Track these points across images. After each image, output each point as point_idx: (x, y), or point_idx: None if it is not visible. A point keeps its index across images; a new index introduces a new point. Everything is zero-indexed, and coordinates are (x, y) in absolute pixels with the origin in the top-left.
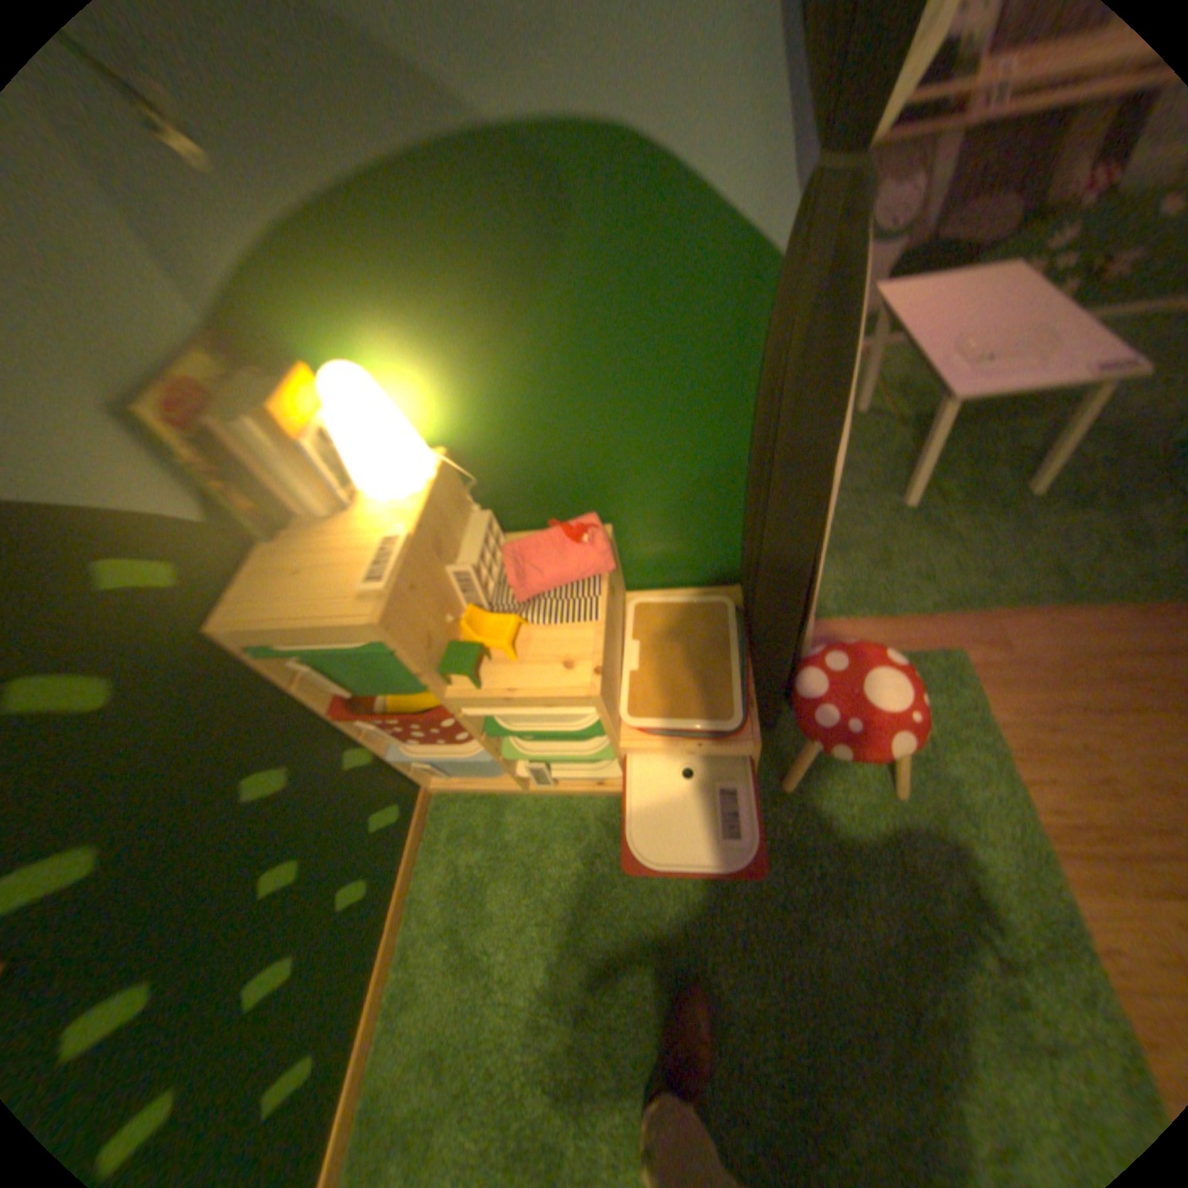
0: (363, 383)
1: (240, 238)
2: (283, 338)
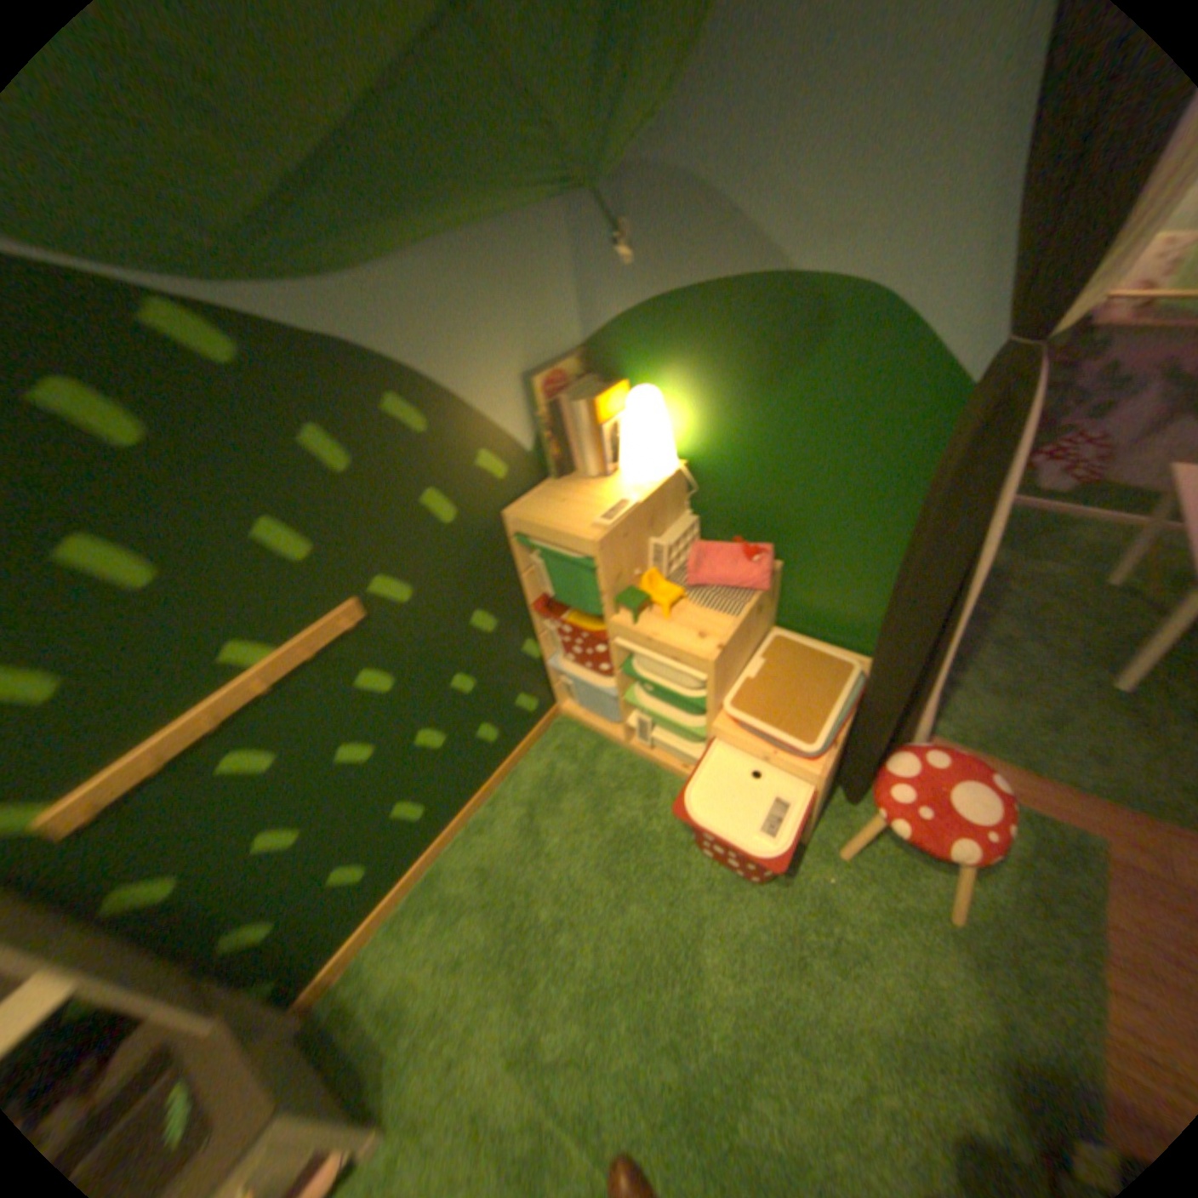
0: (655, 401)
1: (626, 302)
2: (620, 363)
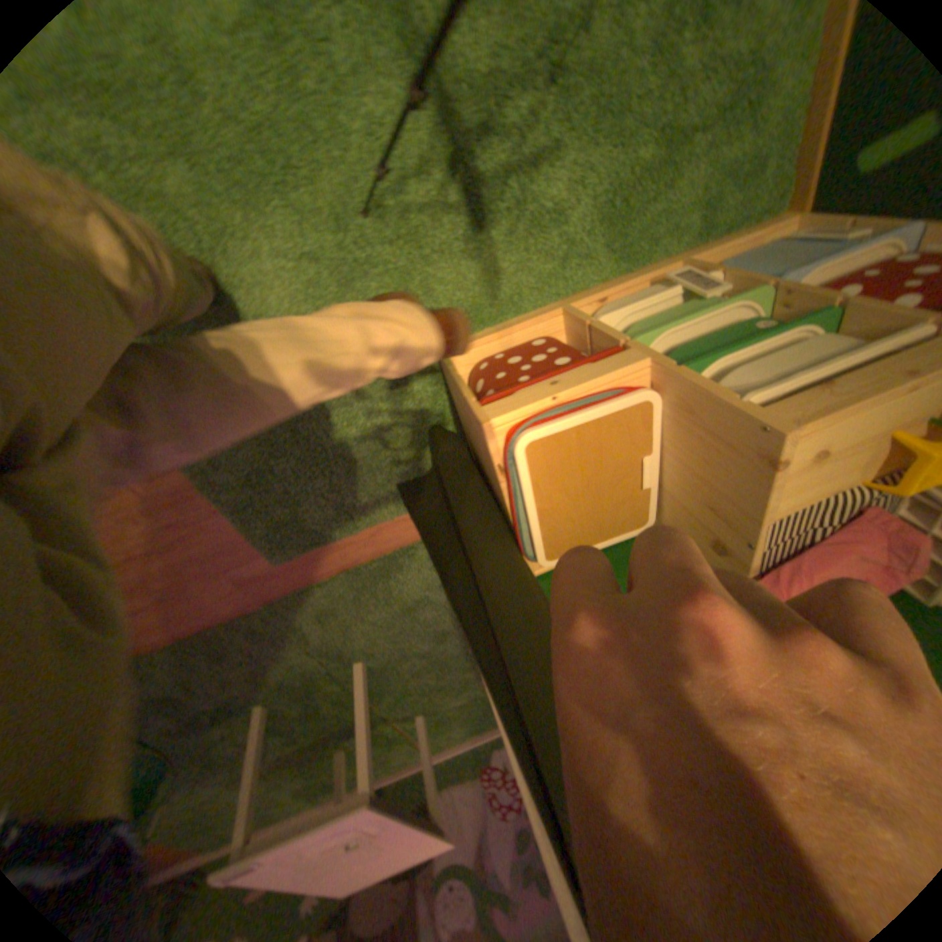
0: None
1: None
2: None
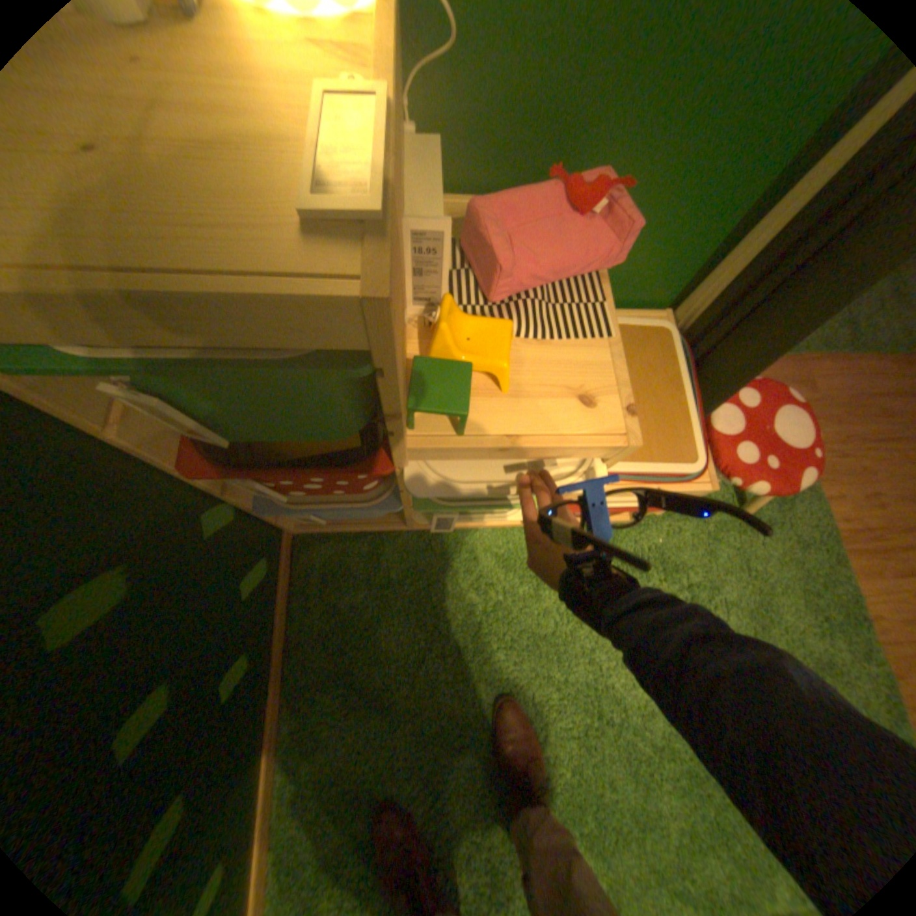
0: None
1: None
2: None
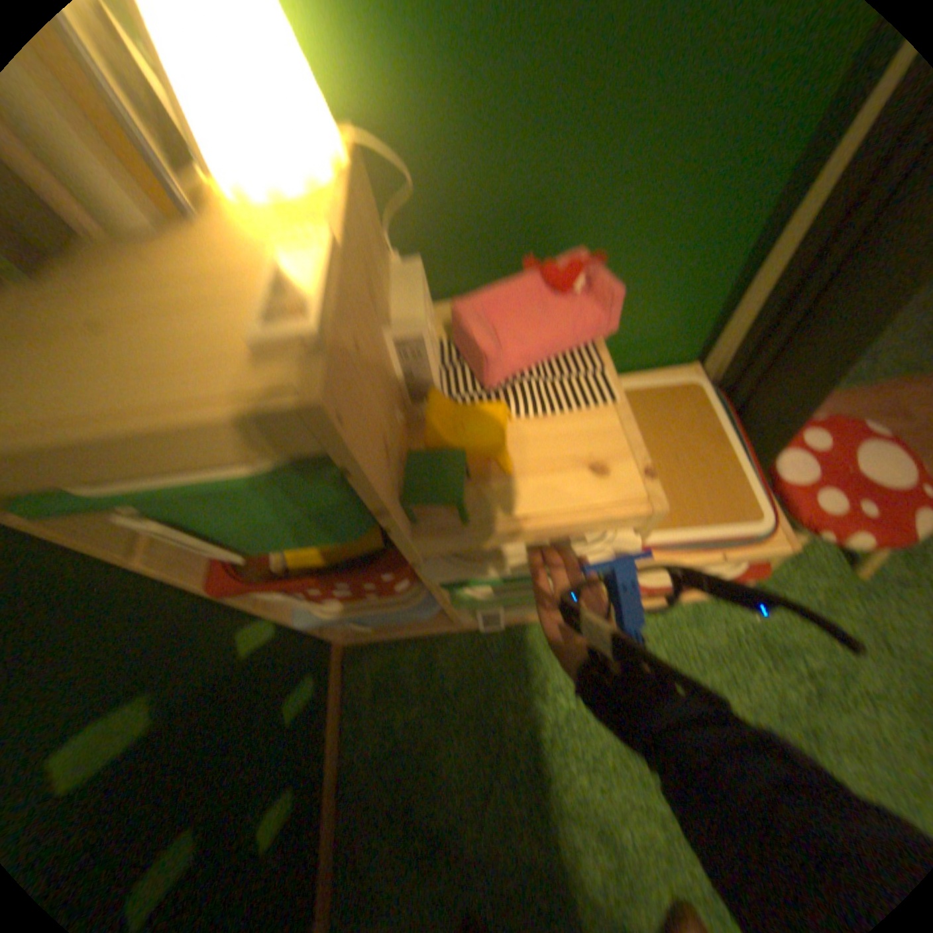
0: None
1: None
2: None
